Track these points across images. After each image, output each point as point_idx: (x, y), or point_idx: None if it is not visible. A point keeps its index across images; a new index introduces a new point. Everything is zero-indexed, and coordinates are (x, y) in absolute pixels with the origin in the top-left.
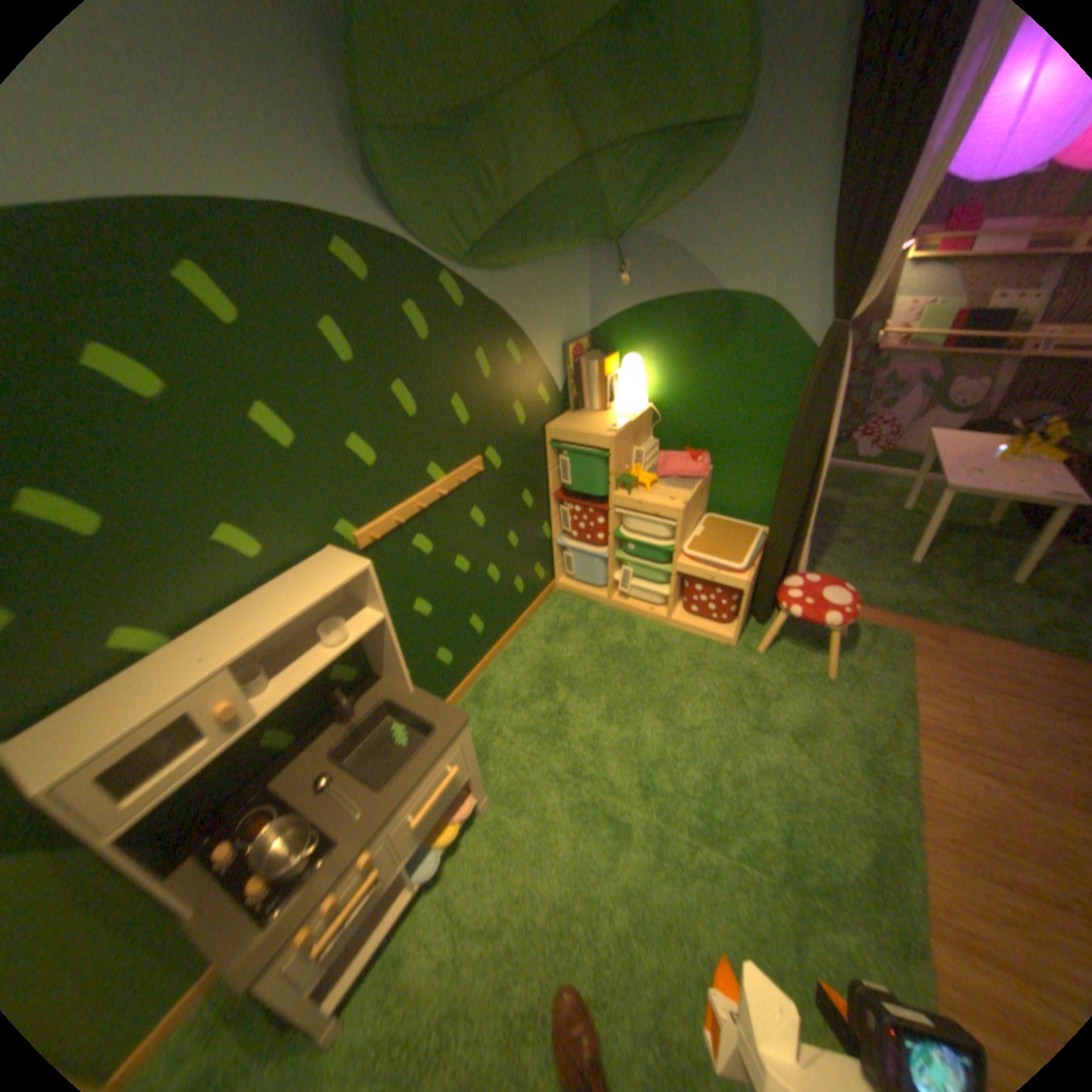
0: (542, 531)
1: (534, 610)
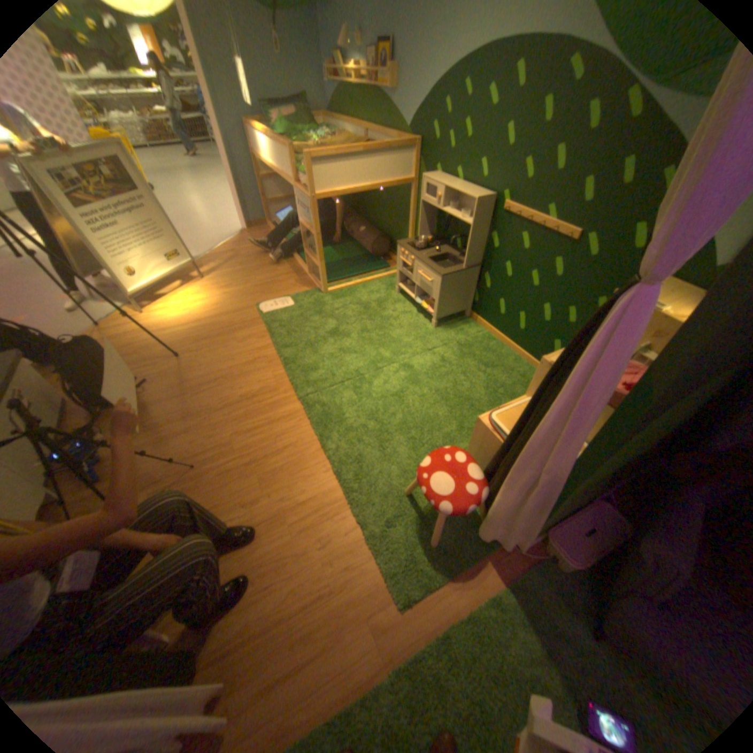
0: None
1: None
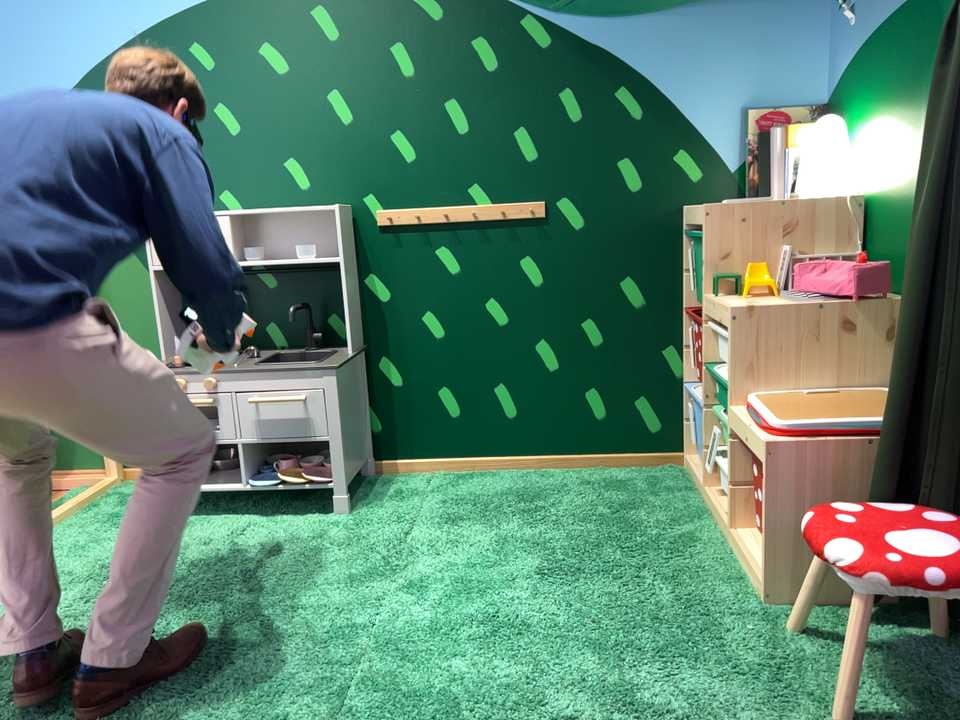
0: (663, 355)
1: (623, 465)
